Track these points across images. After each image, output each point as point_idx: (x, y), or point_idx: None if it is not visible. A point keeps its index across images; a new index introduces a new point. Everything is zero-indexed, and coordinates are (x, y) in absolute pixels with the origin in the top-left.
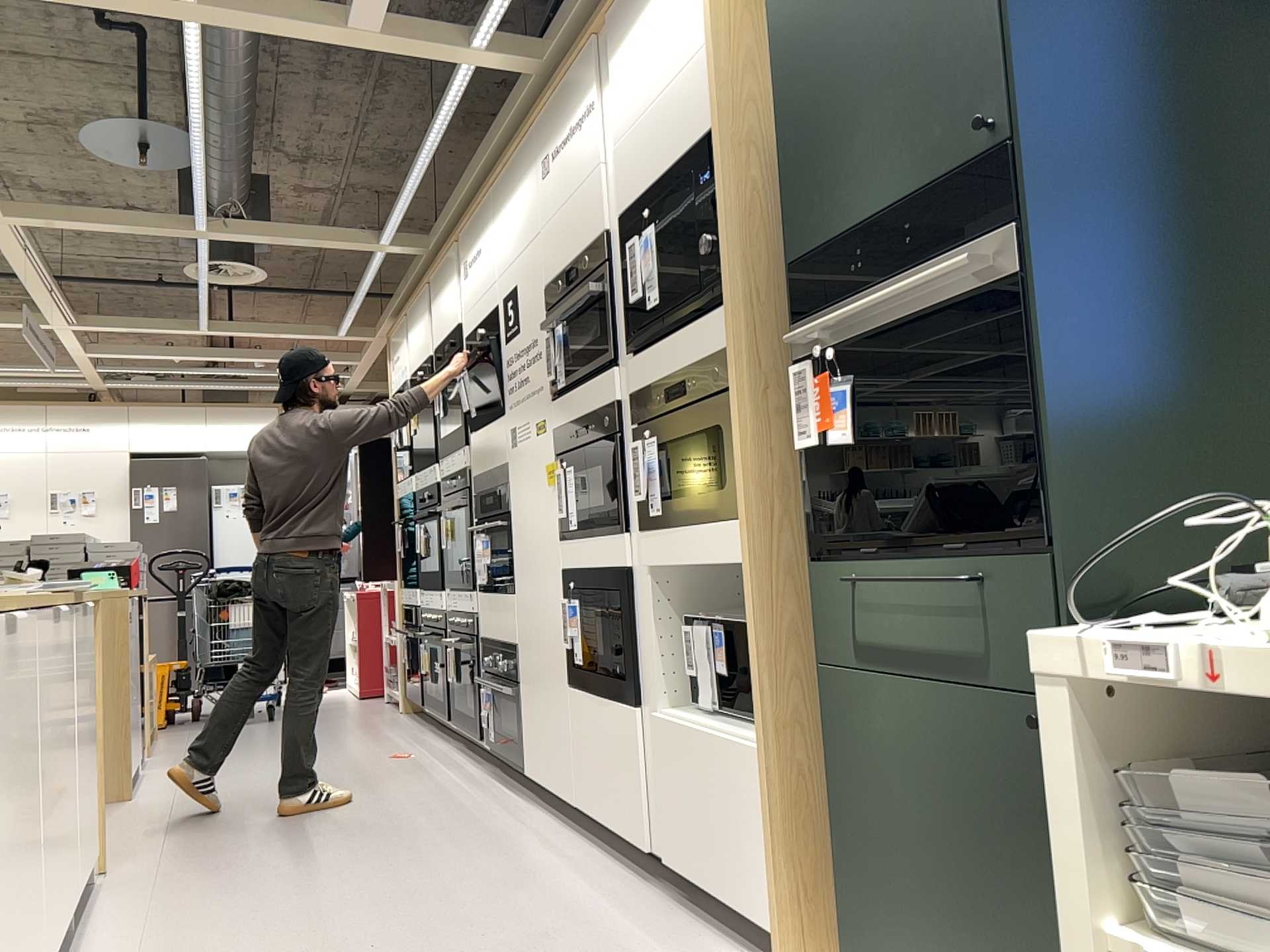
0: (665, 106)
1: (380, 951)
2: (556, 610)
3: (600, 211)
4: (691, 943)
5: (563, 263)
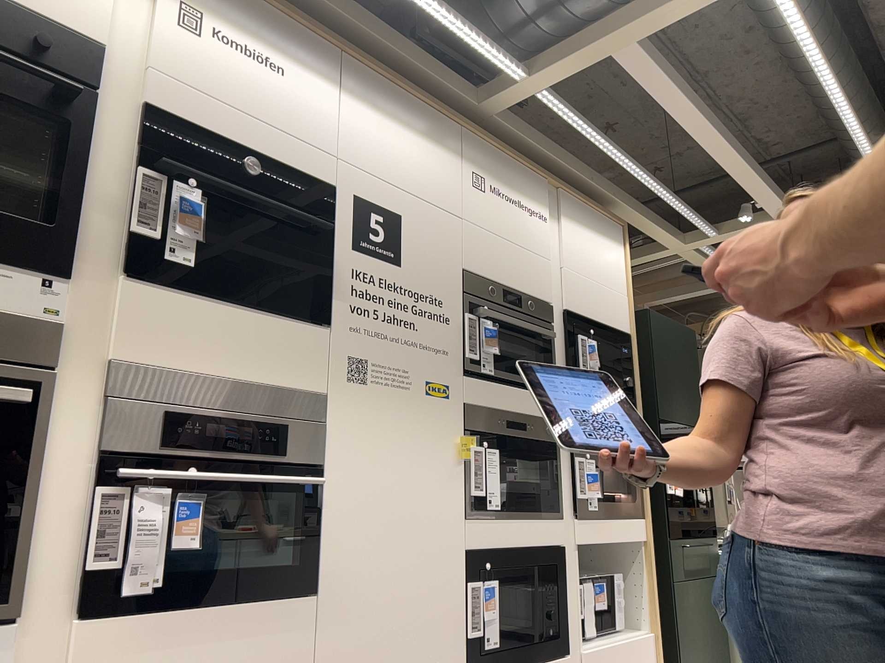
0: (601, 290)
1: None
2: (449, 596)
3: (547, 286)
4: None
5: (497, 277)
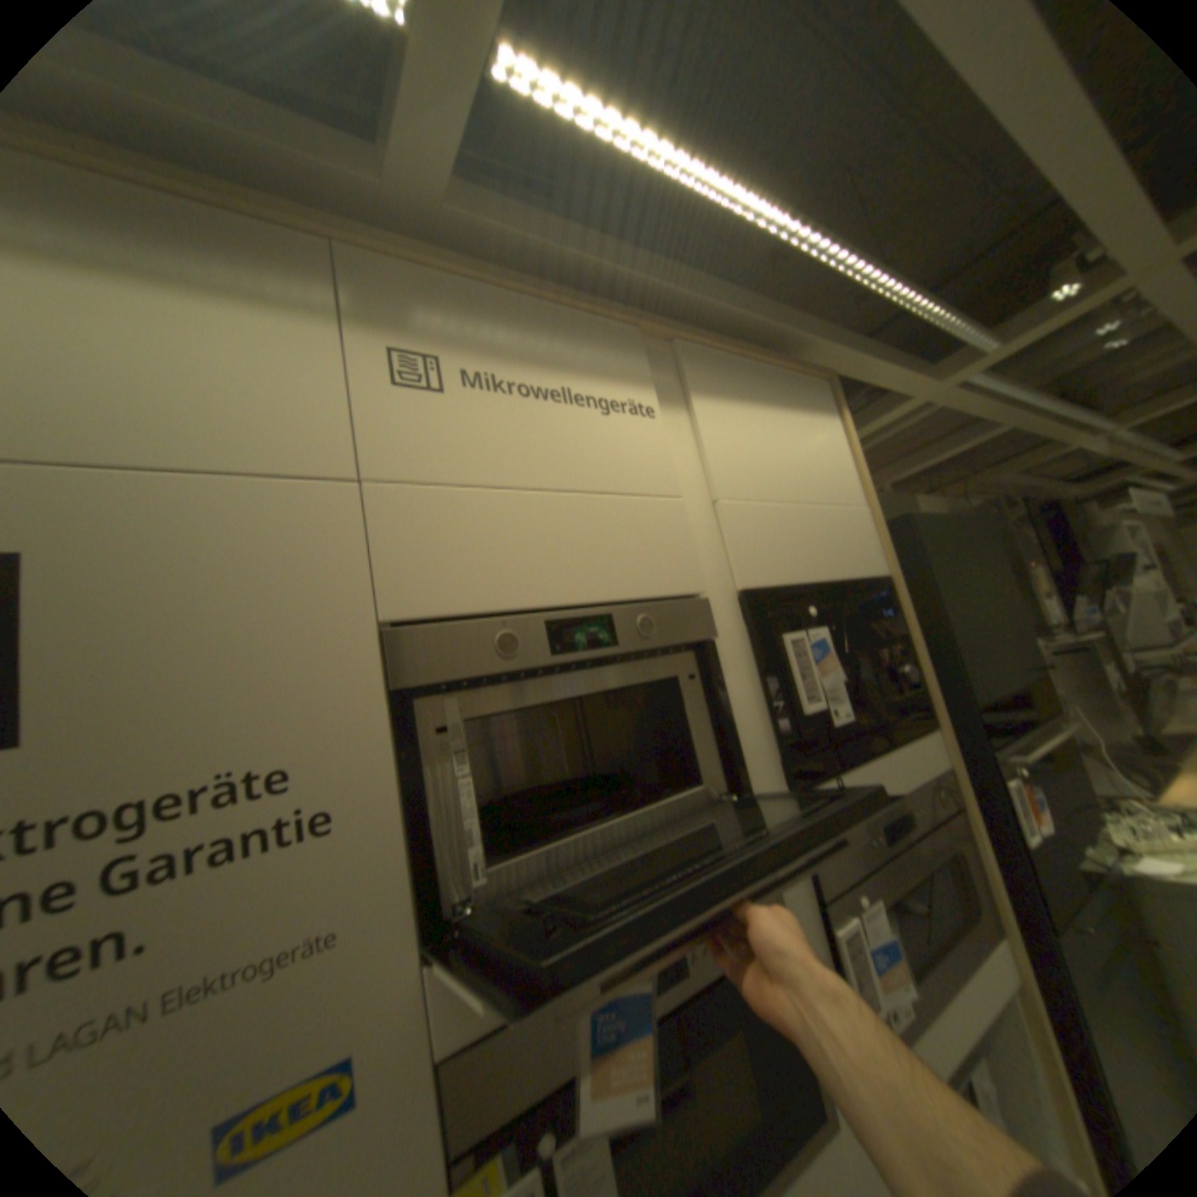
0: (815, 515)
1: None
2: None
3: (682, 559)
4: None
5: (520, 597)
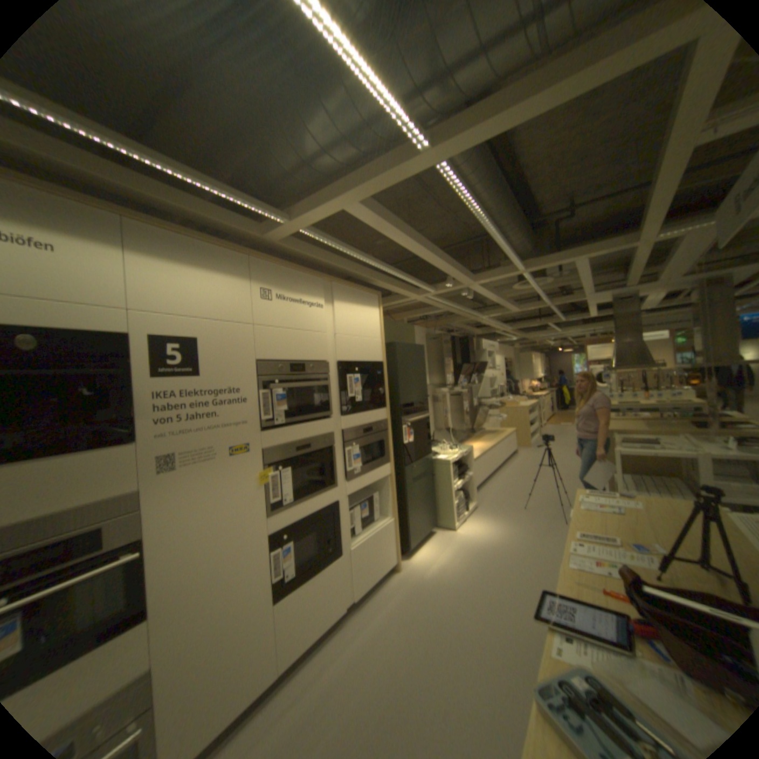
0: (363, 341)
1: (443, 669)
2: (256, 567)
3: (323, 351)
4: (385, 597)
5: (284, 357)
